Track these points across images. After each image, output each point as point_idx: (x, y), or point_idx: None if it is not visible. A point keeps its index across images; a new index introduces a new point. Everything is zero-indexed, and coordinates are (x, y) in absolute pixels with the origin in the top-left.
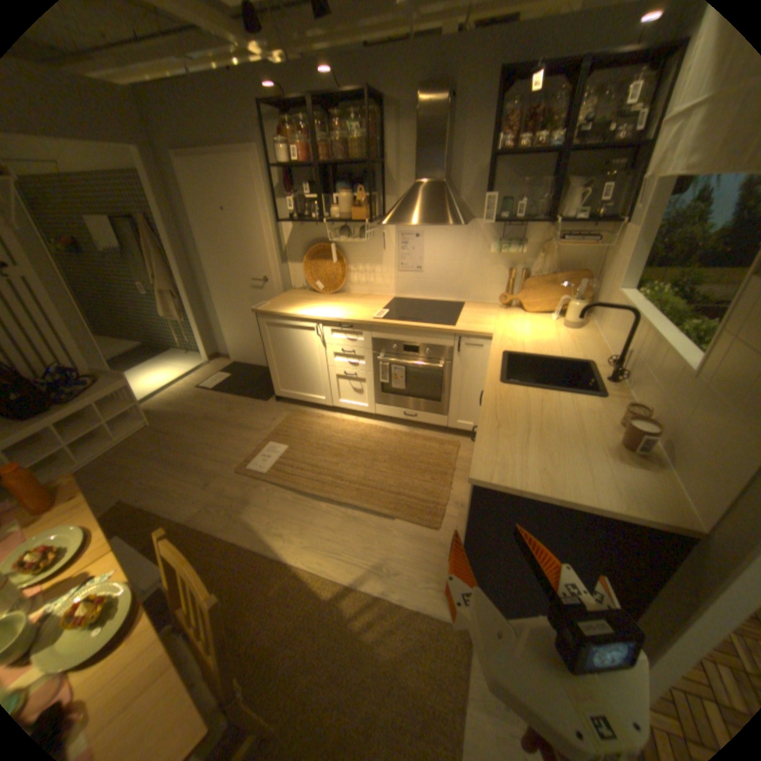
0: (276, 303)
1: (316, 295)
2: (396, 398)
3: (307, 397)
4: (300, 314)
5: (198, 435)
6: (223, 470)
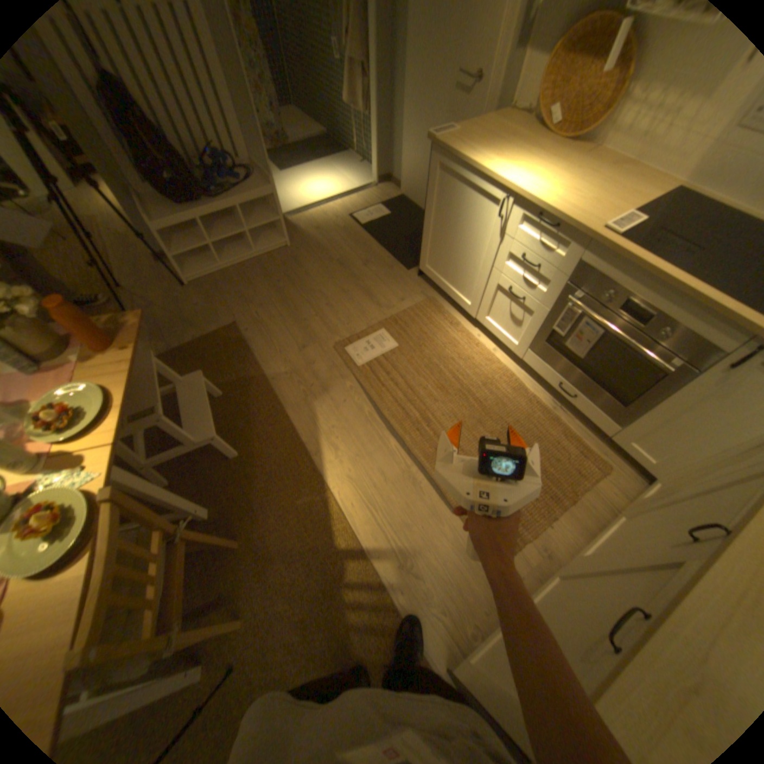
0: (470, 131)
1: (540, 133)
2: (562, 360)
3: (450, 292)
4: (488, 169)
5: (323, 282)
6: (325, 339)
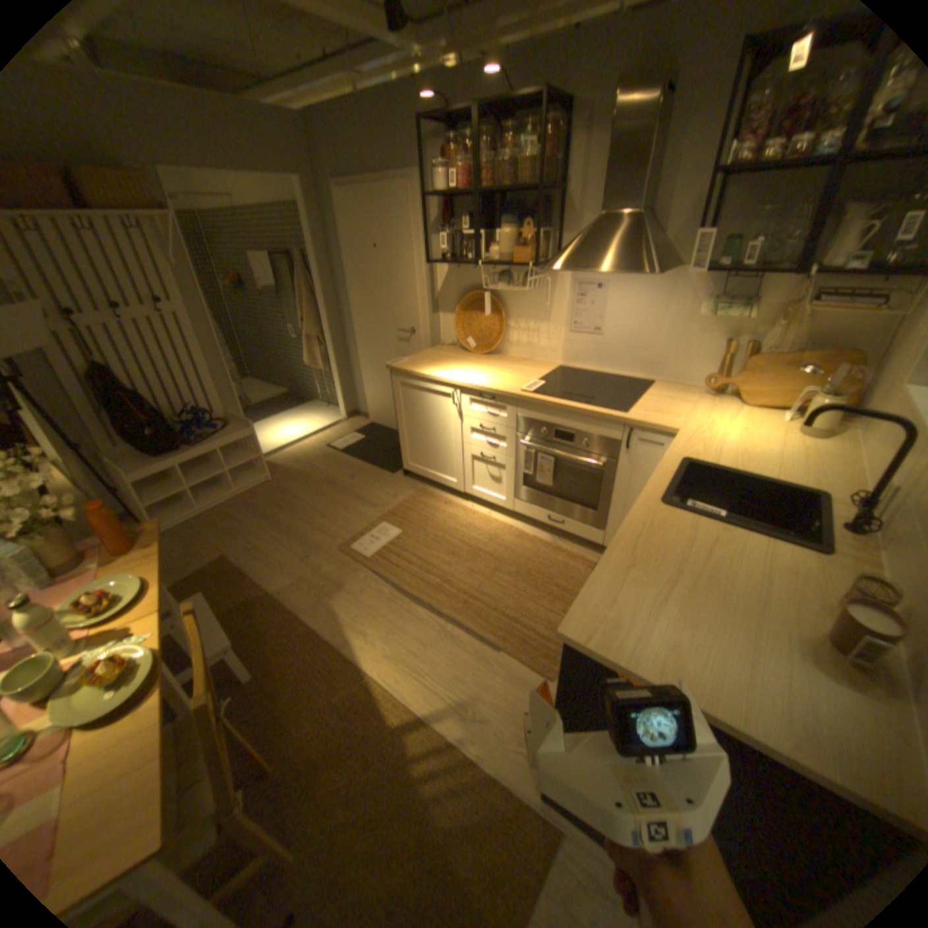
0: (416, 360)
1: (465, 354)
2: (540, 495)
3: (436, 477)
4: (436, 376)
5: (314, 500)
6: (328, 544)
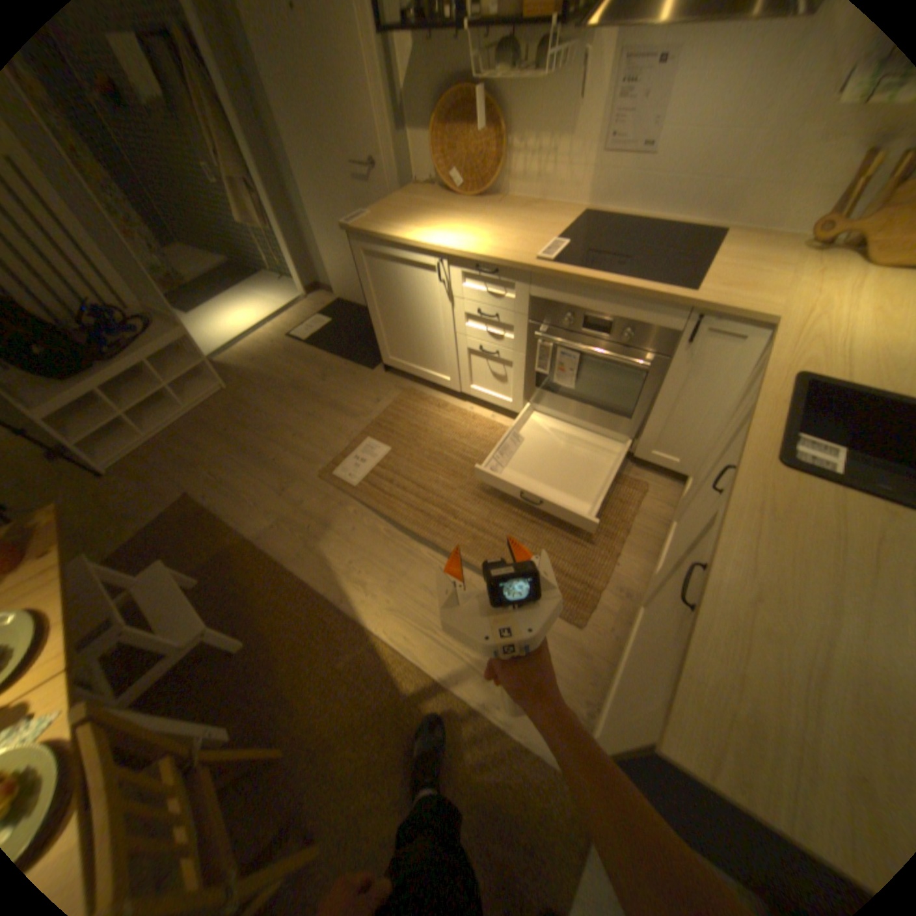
0: (381, 212)
1: (449, 198)
2: (557, 398)
3: (425, 374)
4: (412, 240)
5: (281, 412)
6: (305, 471)
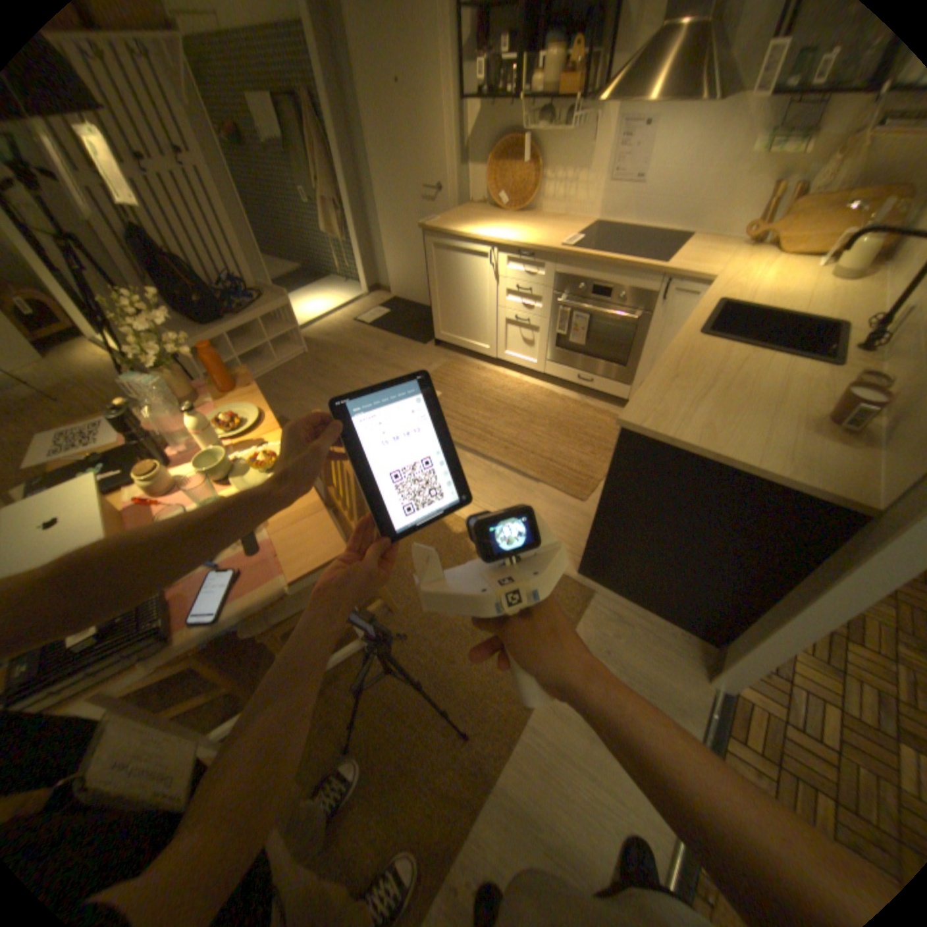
0: (448, 219)
1: (497, 212)
2: (571, 355)
3: (468, 345)
4: (472, 234)
5: (352, 369)
6: None
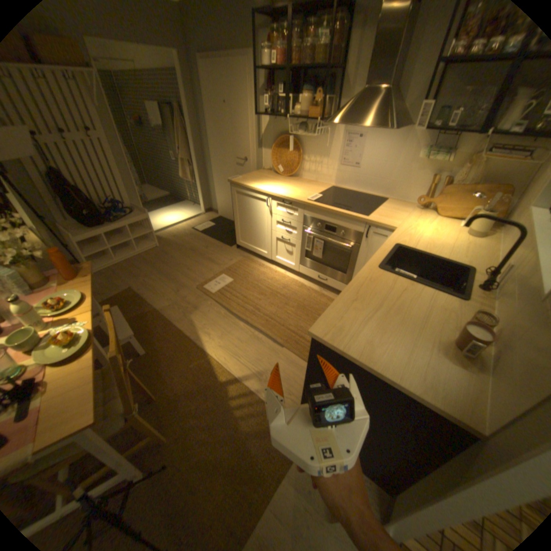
0: (246, 177)
1: (276, 176)
2: (314, 263)
3: (255, 250)
4: (257, 188)
5: (183, 259)
6: (190, 285)
